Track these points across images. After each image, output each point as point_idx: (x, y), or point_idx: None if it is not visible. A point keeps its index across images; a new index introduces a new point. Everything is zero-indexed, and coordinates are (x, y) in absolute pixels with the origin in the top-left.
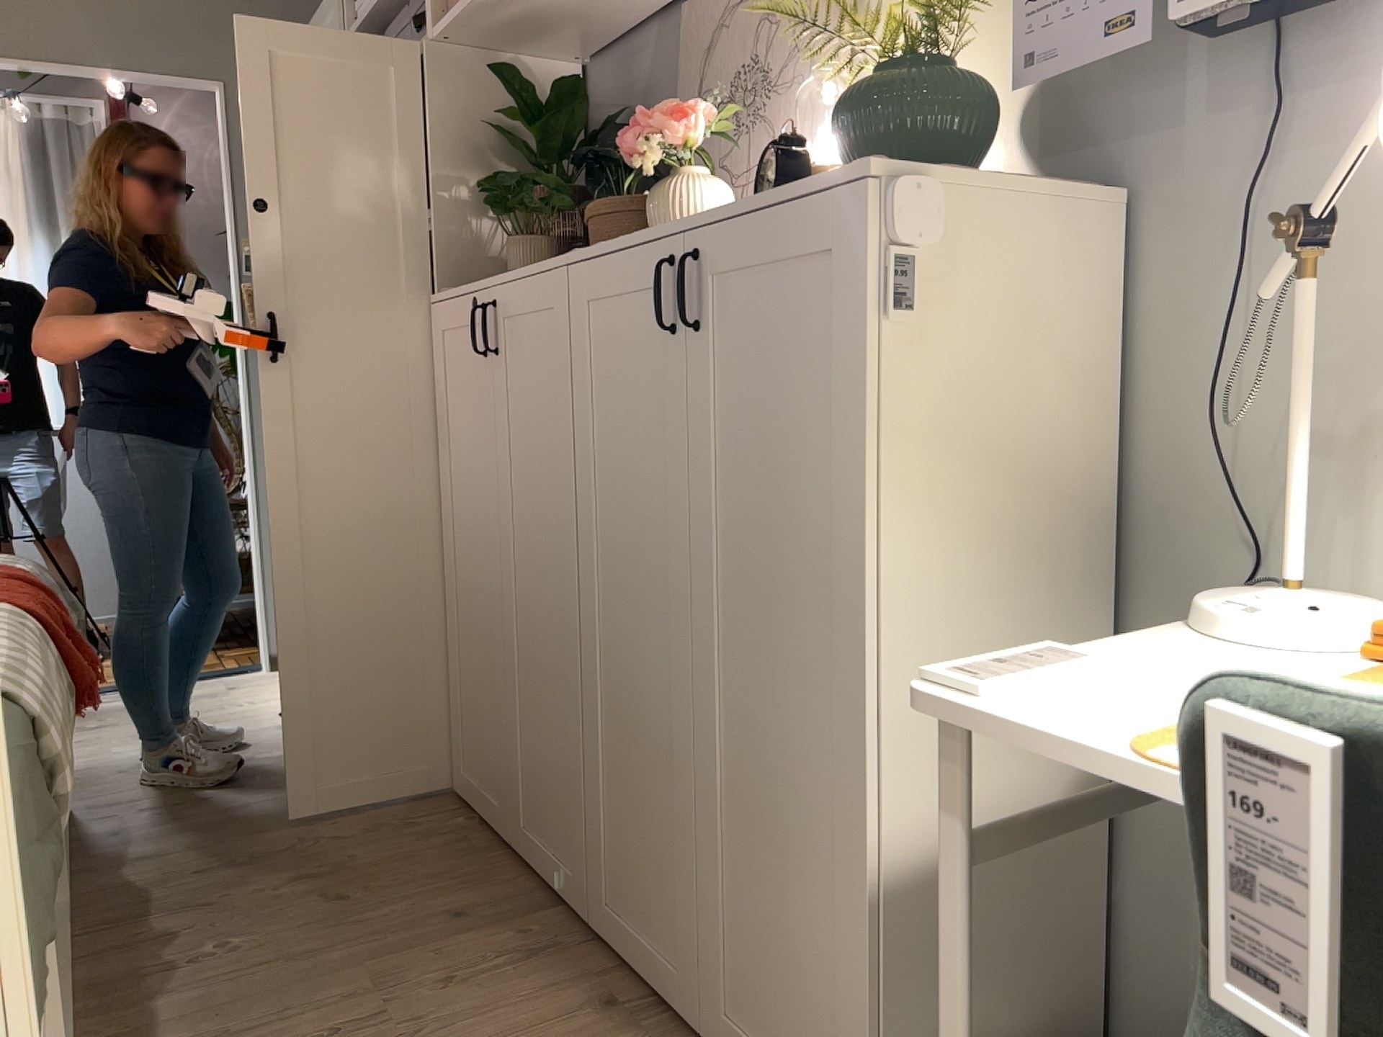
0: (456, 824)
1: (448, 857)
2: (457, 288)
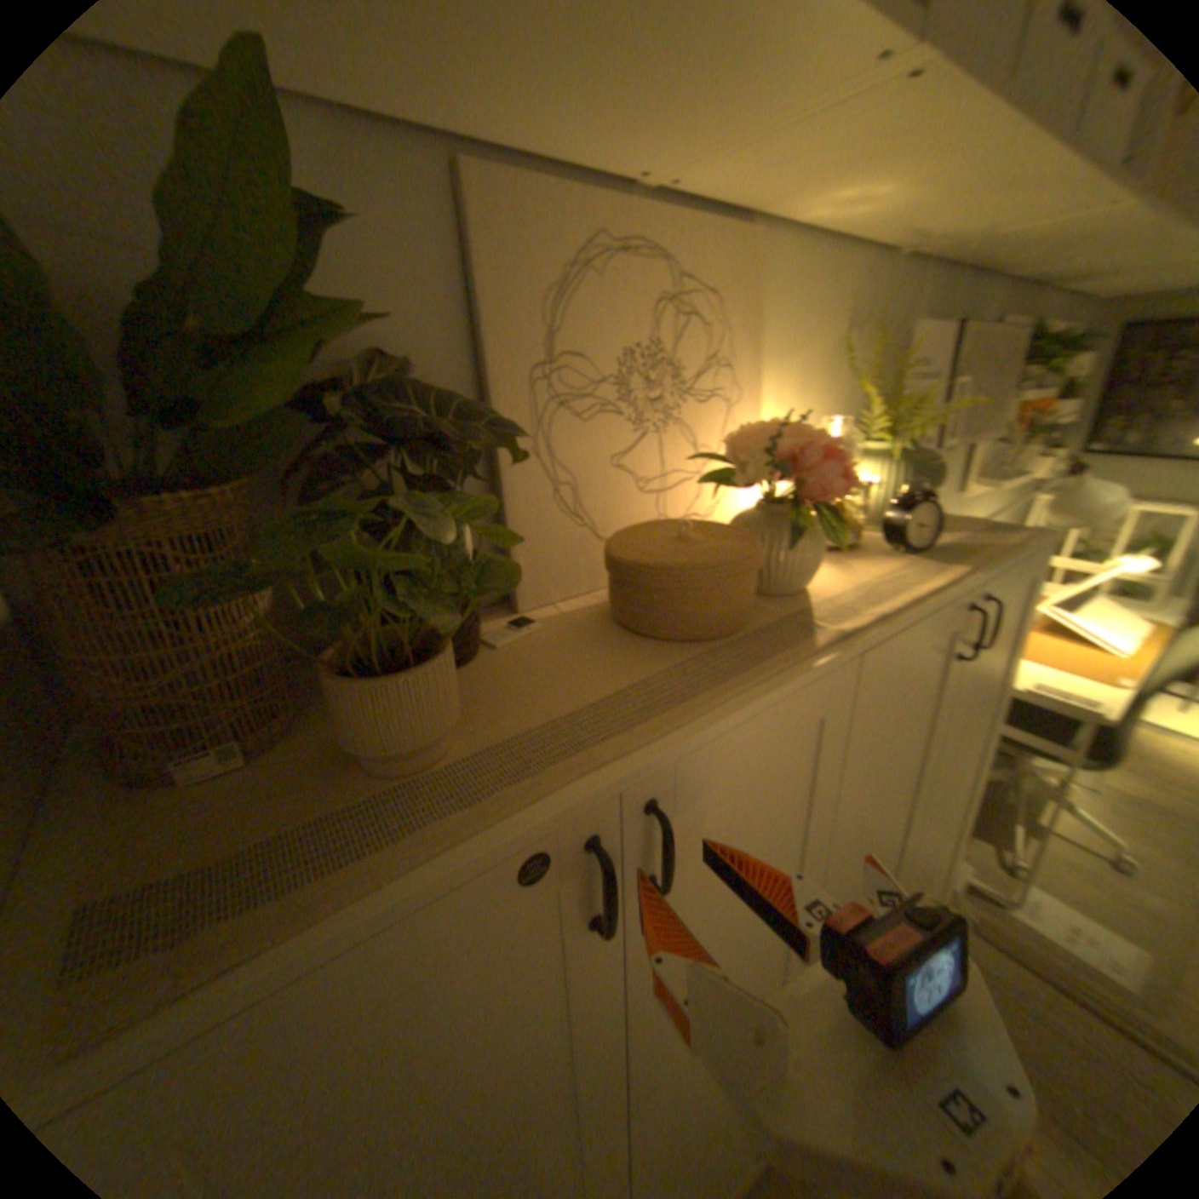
0: None
1: None
2: (325, 907)
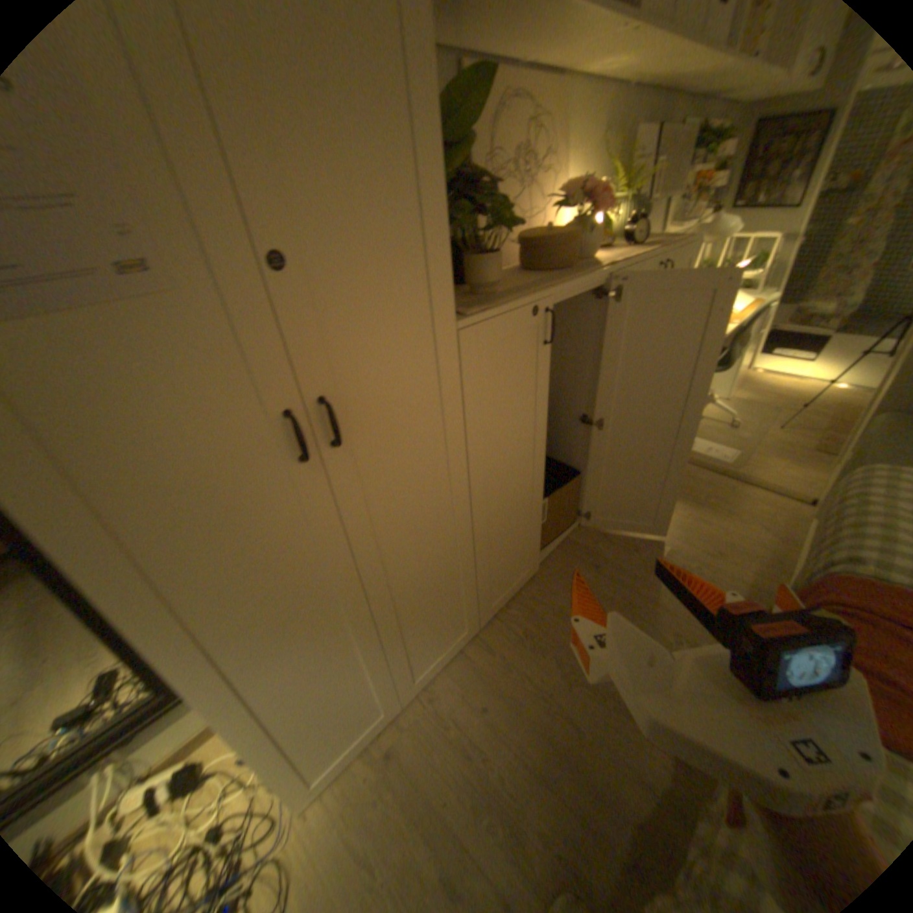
0: (511, 612)
1: (549, 597)
2: (498, 304)
